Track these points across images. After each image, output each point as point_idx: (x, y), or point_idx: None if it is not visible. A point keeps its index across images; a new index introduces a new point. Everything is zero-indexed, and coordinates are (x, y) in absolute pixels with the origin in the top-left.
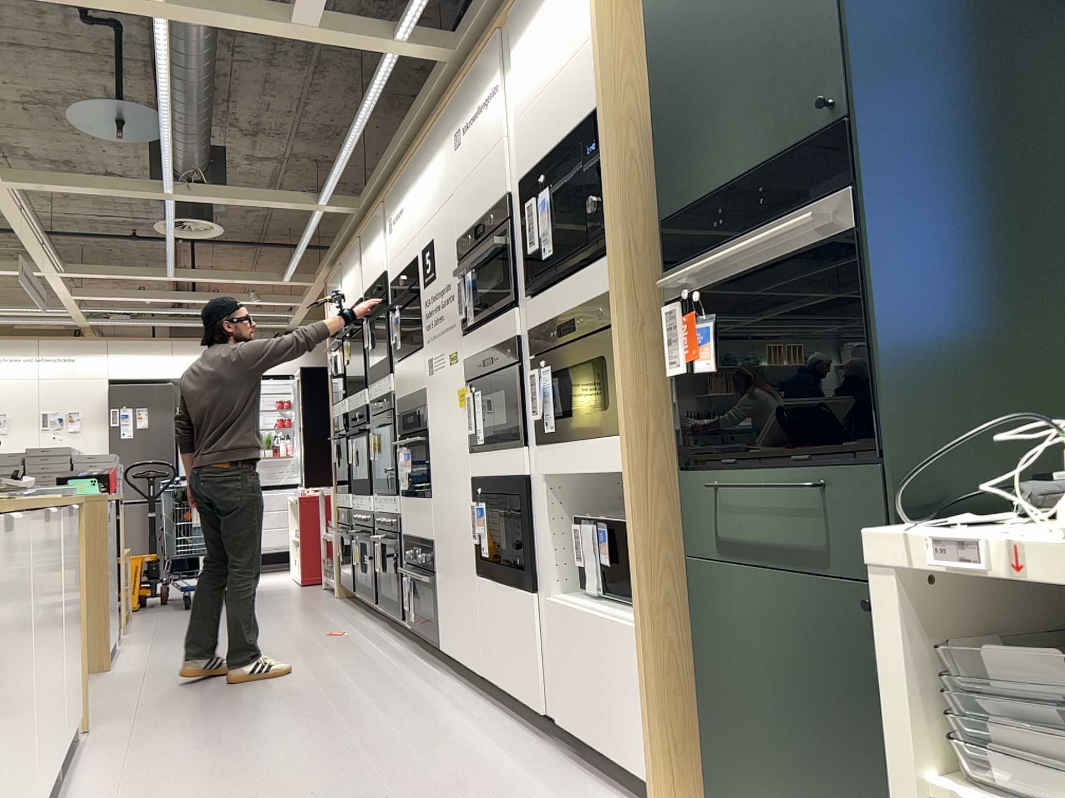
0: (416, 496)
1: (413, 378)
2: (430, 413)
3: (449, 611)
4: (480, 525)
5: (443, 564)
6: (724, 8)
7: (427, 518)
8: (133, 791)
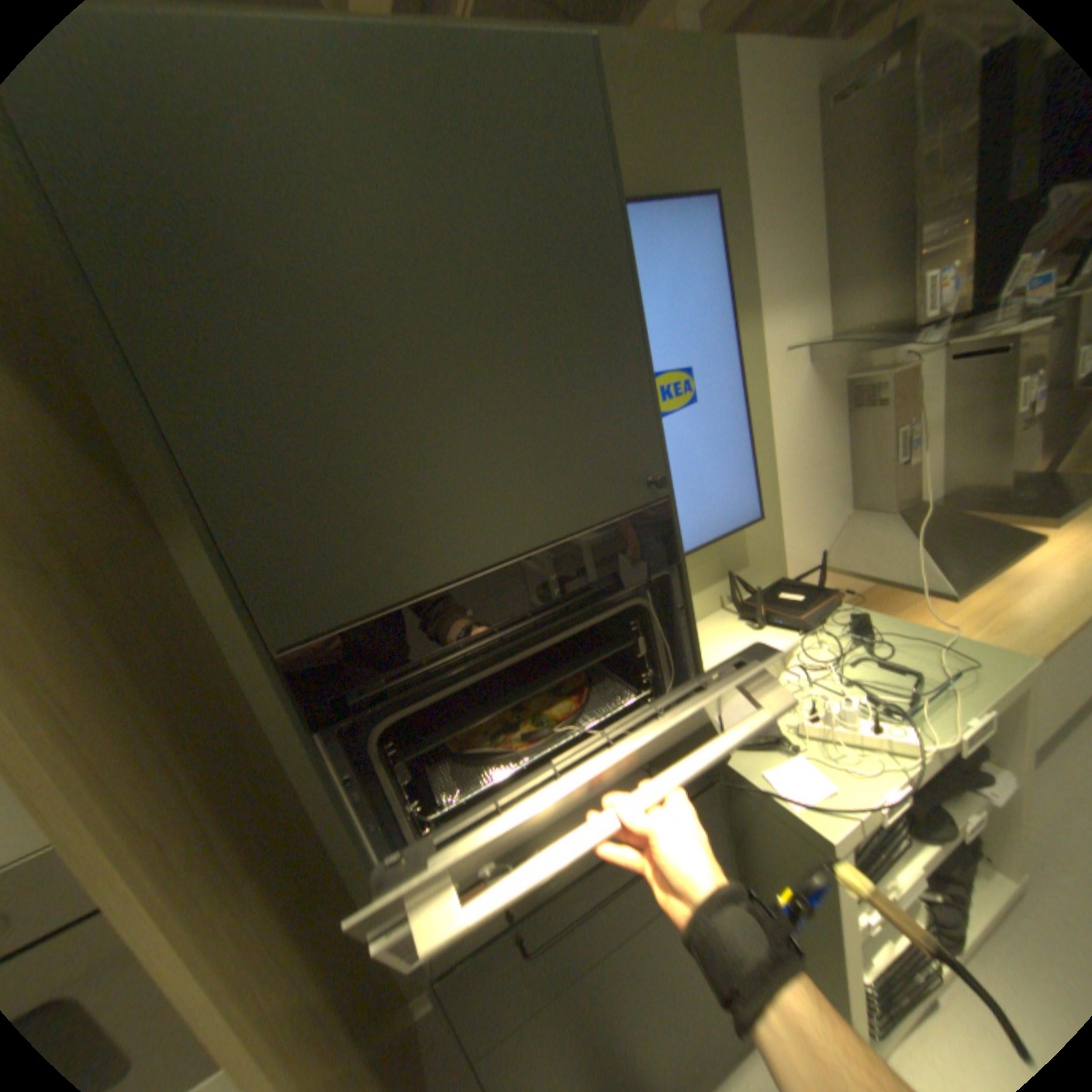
0: None
1: None
2: None
3: None
4: None
5: None
6: (394, 262)
7: None
8: None
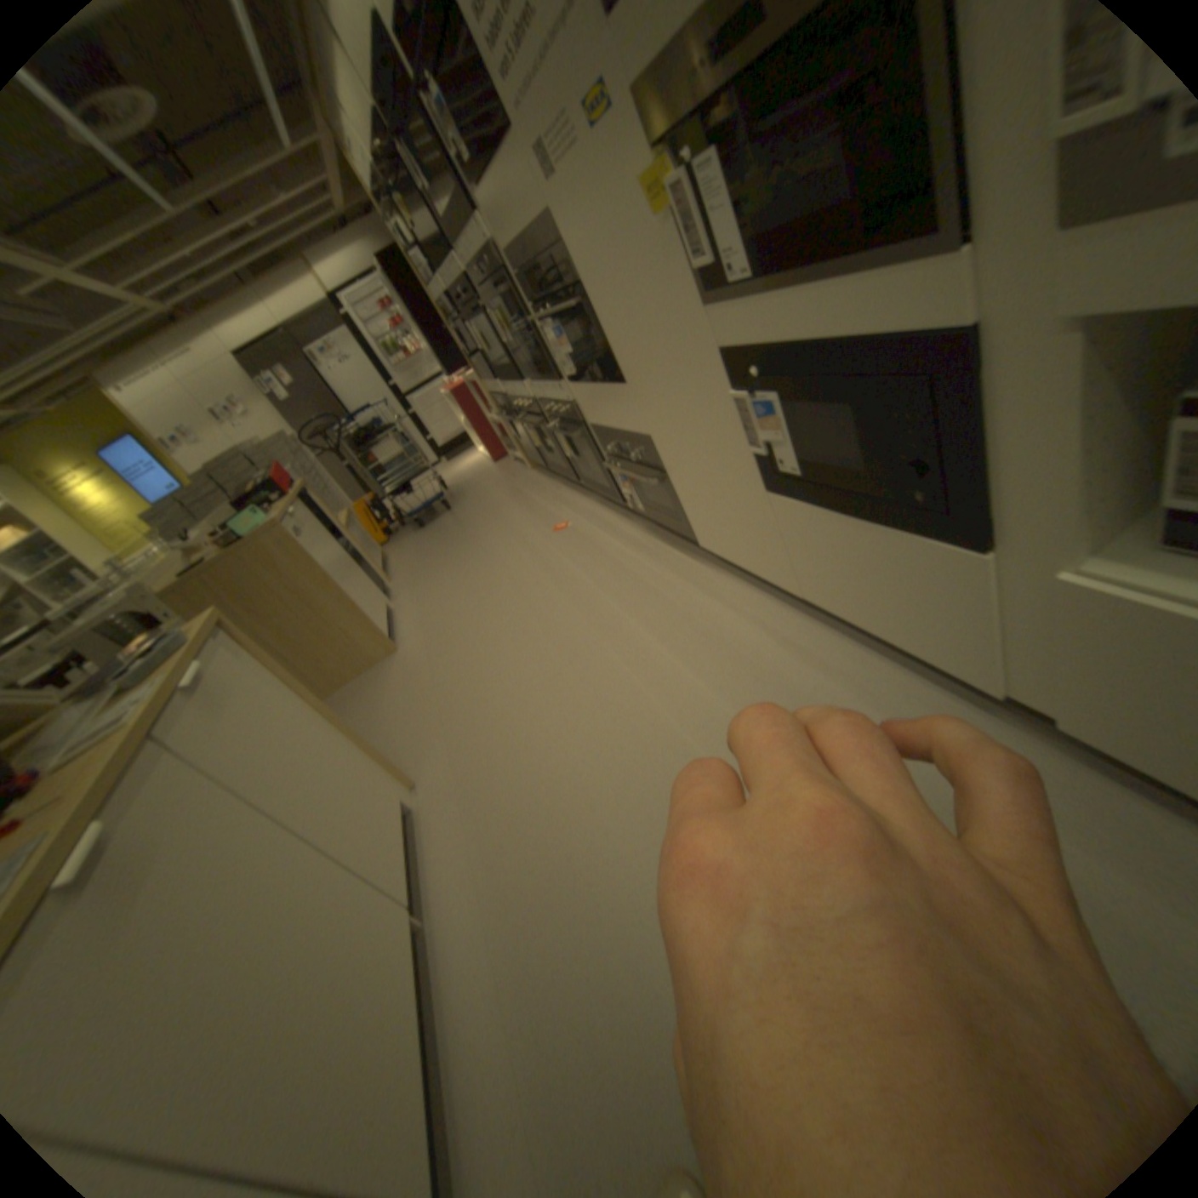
0: (597, 378)
1: (521, 197)
2: (580, 249)
3: (709, 513)
4: (771, 425)
5: (678, 461)
6: None
7: (628, 405)
8: (503, 928)
